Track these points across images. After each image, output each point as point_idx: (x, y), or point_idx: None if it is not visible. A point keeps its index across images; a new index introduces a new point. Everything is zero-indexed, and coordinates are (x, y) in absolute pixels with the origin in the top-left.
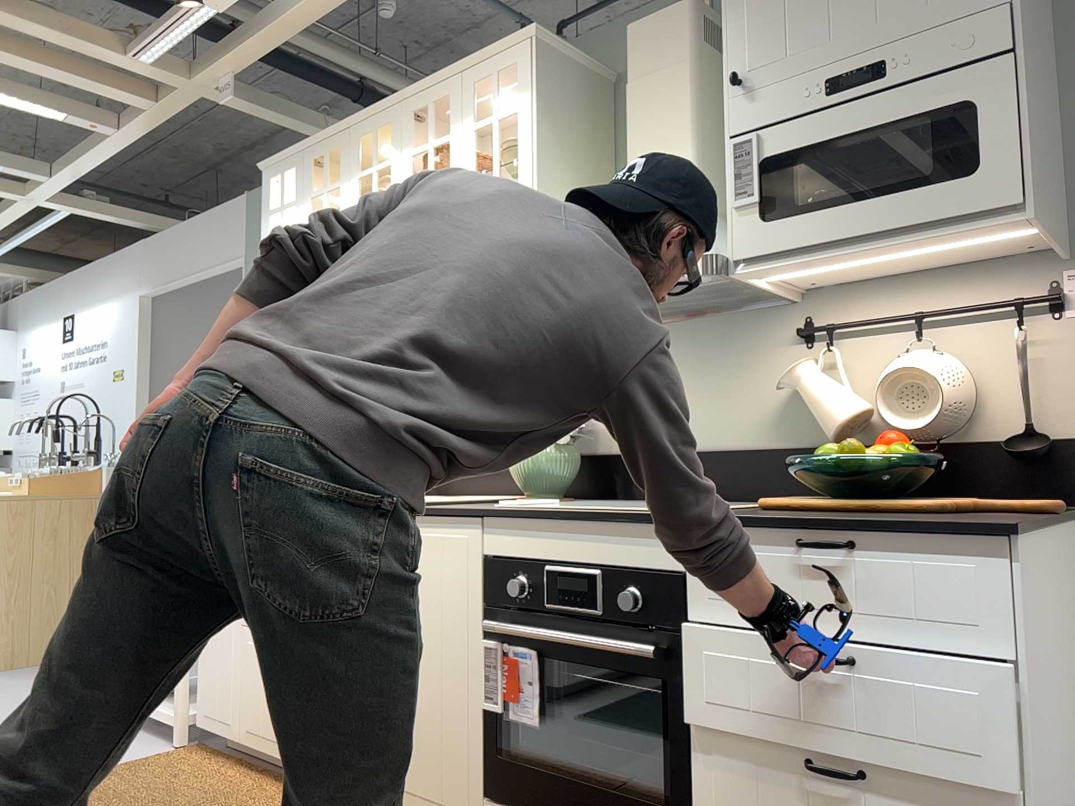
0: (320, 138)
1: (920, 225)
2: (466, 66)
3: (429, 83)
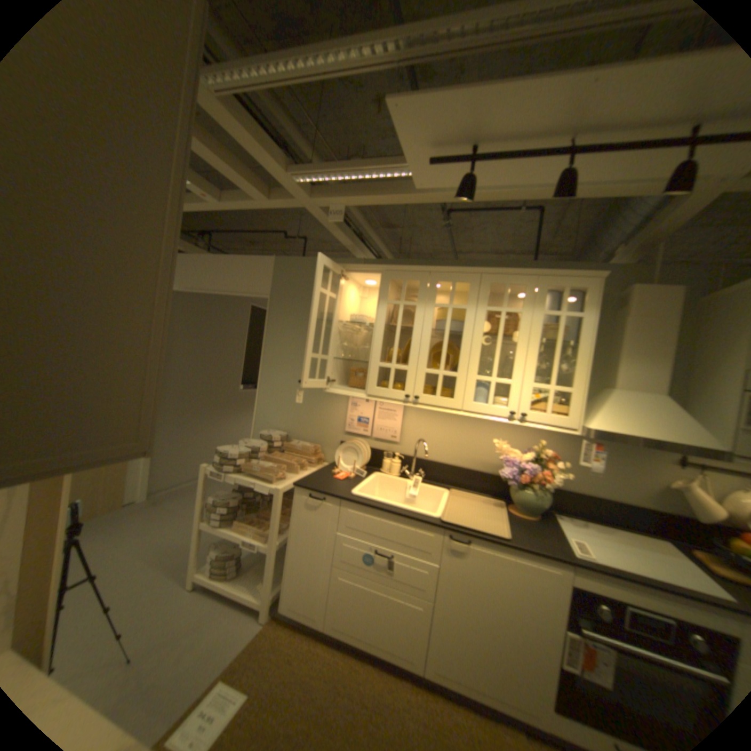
0: (401, 268)
1: None
2: (545, 273)
3: (511, 271)
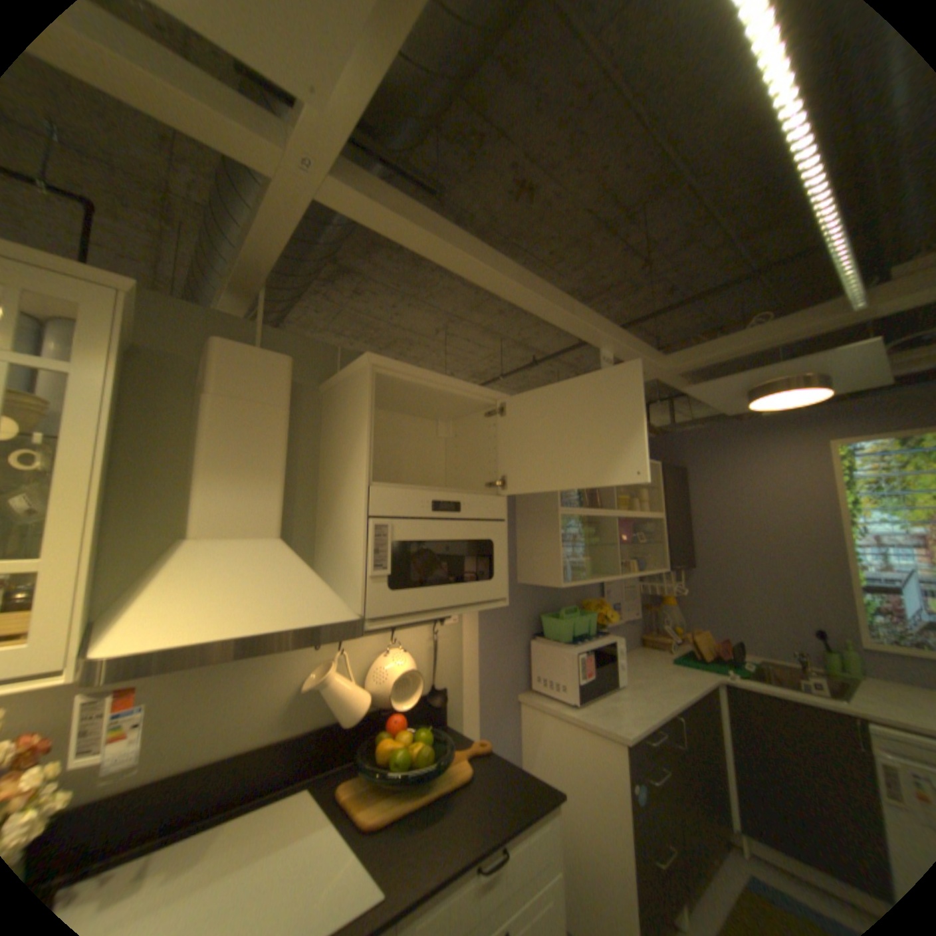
0: None
1: (467, 603)
2: None
3: None
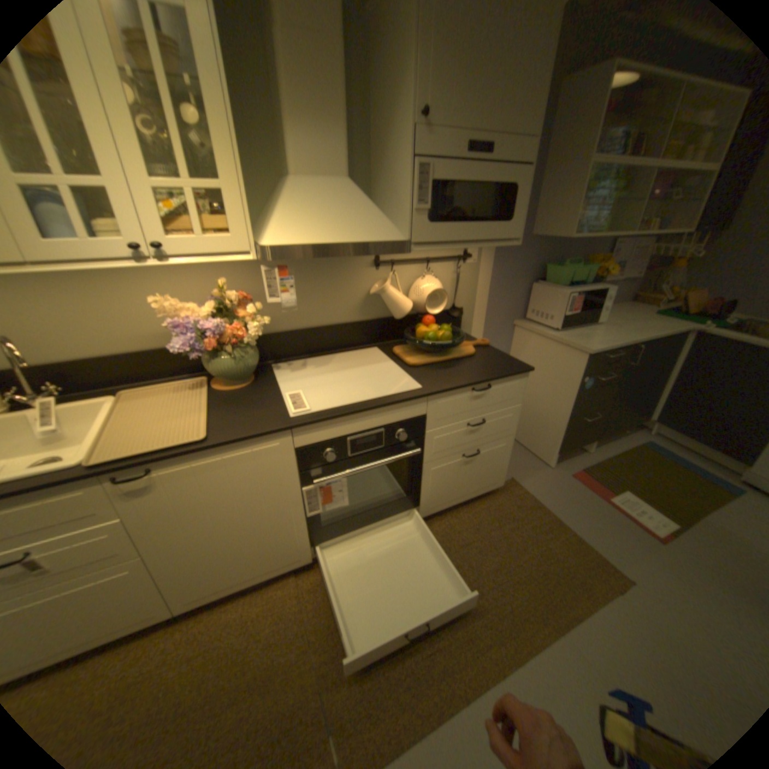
0: None
1: (487, 239)
2: None
3: None
